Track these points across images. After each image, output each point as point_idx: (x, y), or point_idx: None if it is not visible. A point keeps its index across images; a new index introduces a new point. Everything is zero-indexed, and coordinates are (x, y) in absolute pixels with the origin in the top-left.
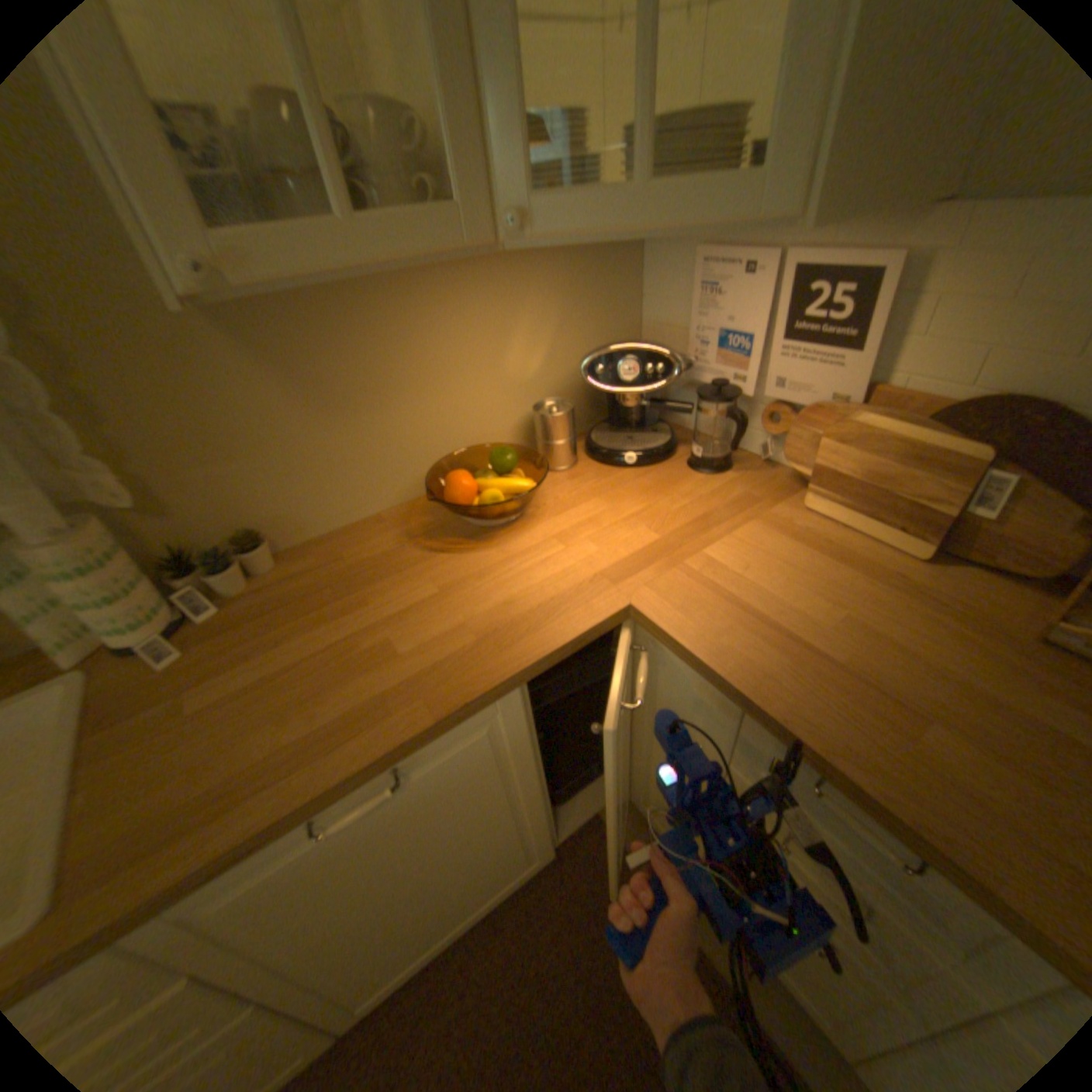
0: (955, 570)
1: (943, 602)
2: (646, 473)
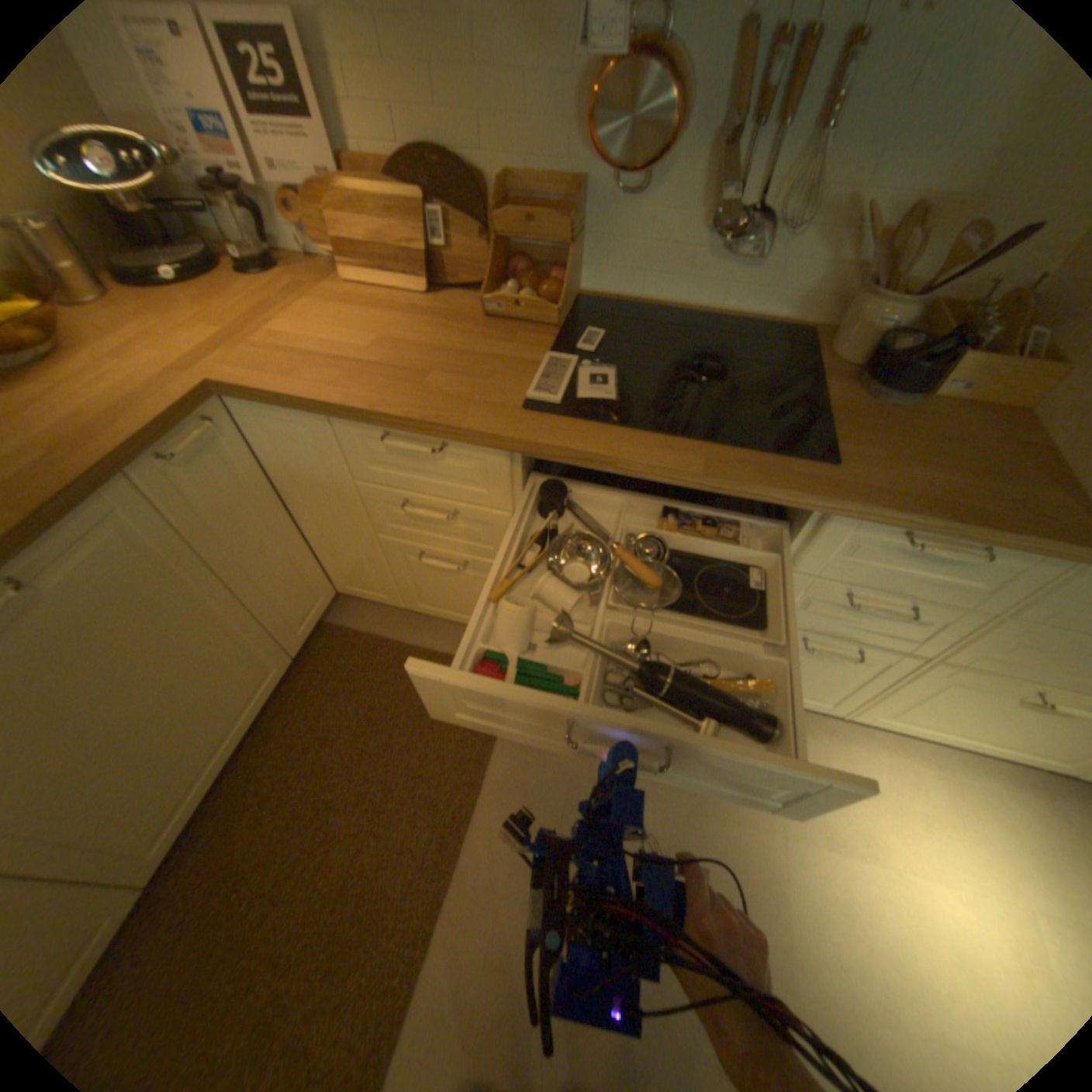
0: (440, 293)
1: (433, 312)
2: (187, 285)
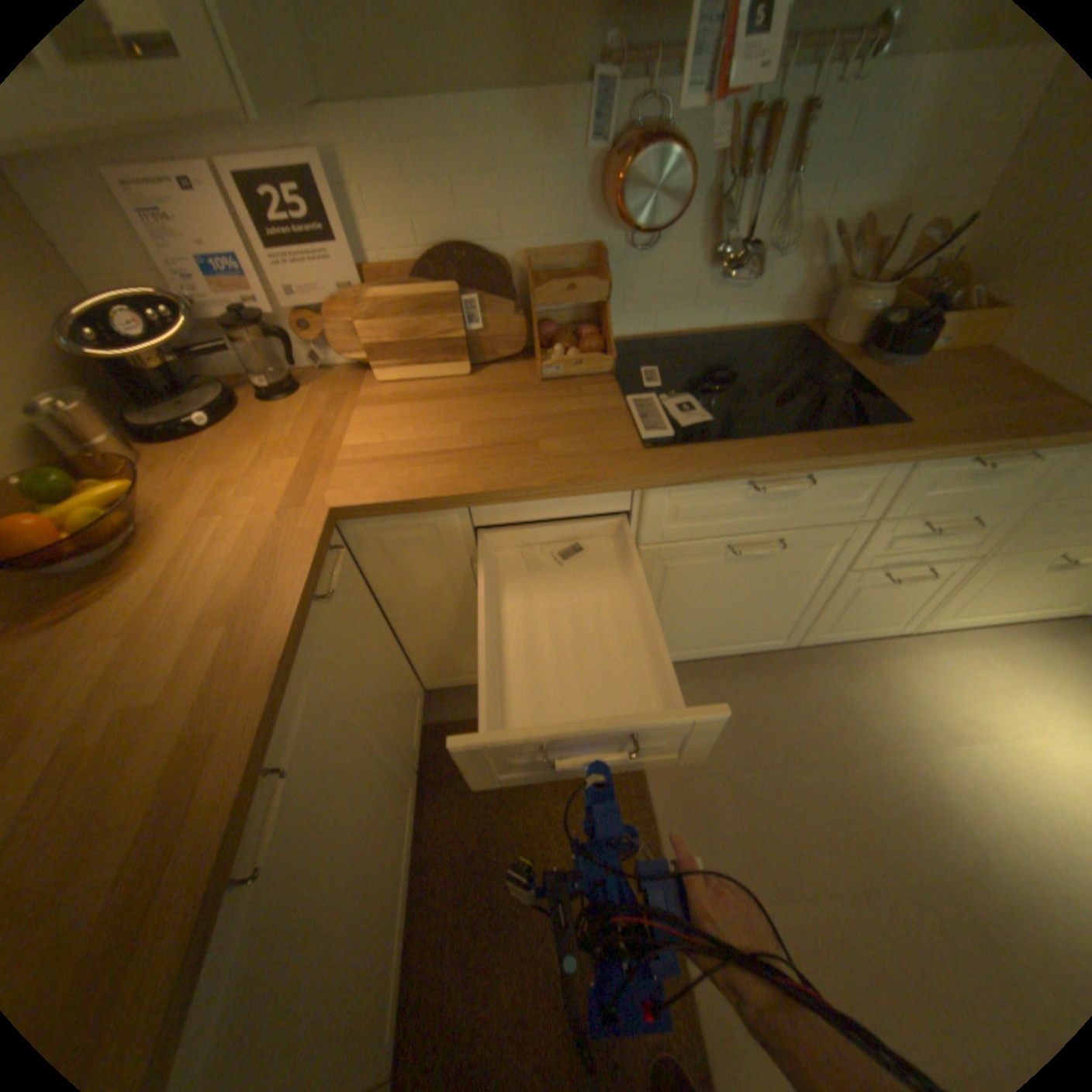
0: (482, 371)
1: (491, 389)
2: (224, 424)
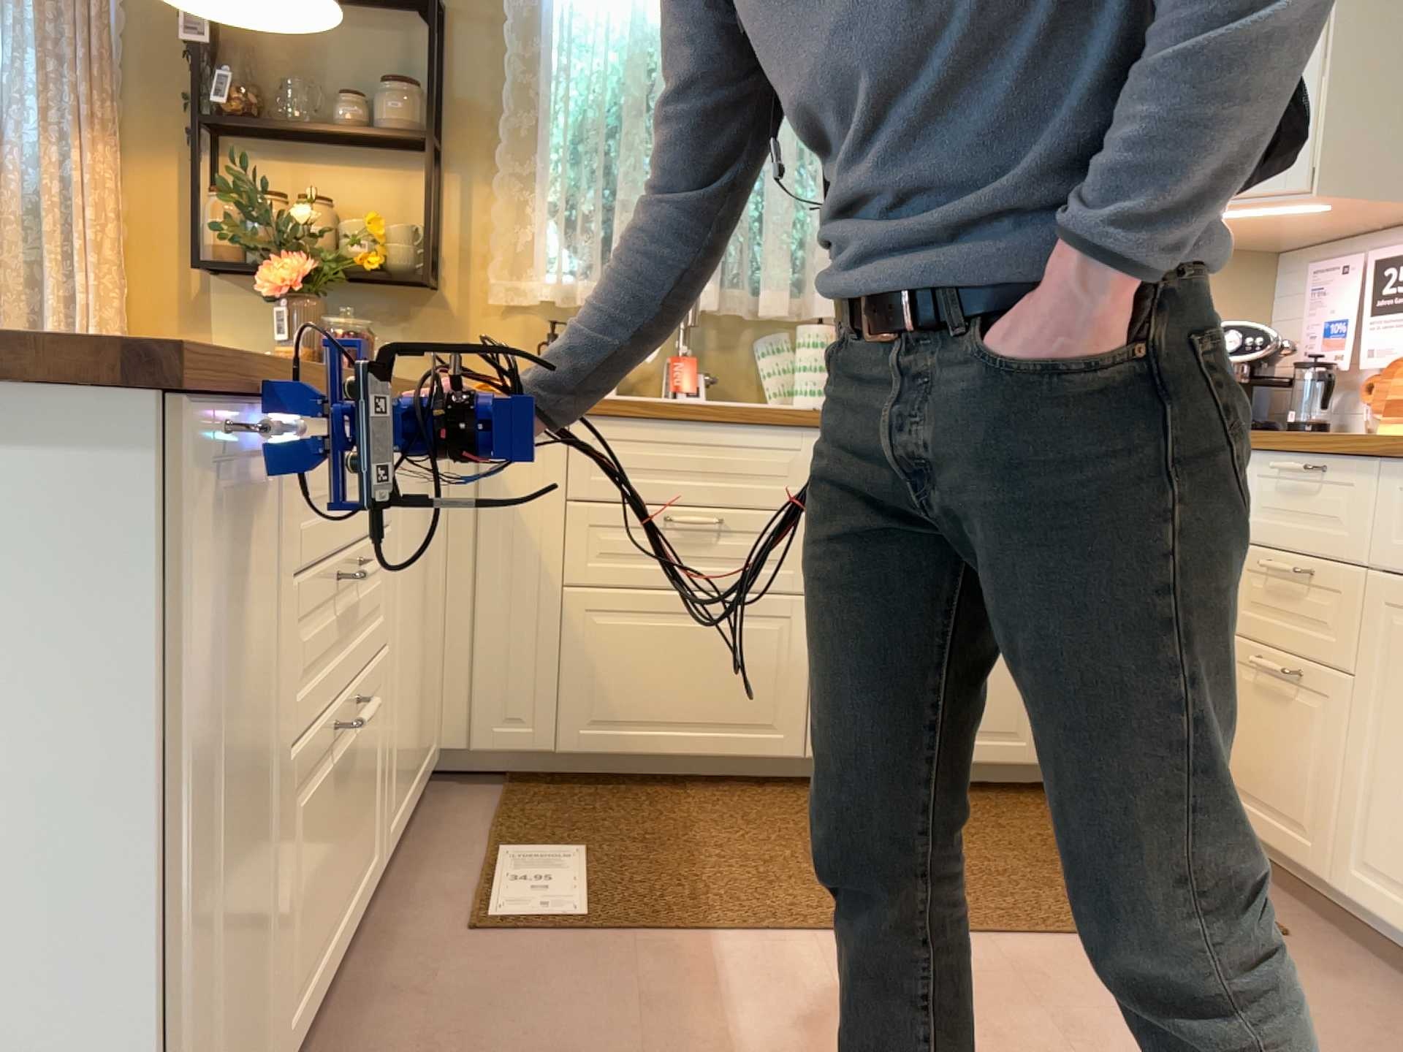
0: None
1: None
2: None
